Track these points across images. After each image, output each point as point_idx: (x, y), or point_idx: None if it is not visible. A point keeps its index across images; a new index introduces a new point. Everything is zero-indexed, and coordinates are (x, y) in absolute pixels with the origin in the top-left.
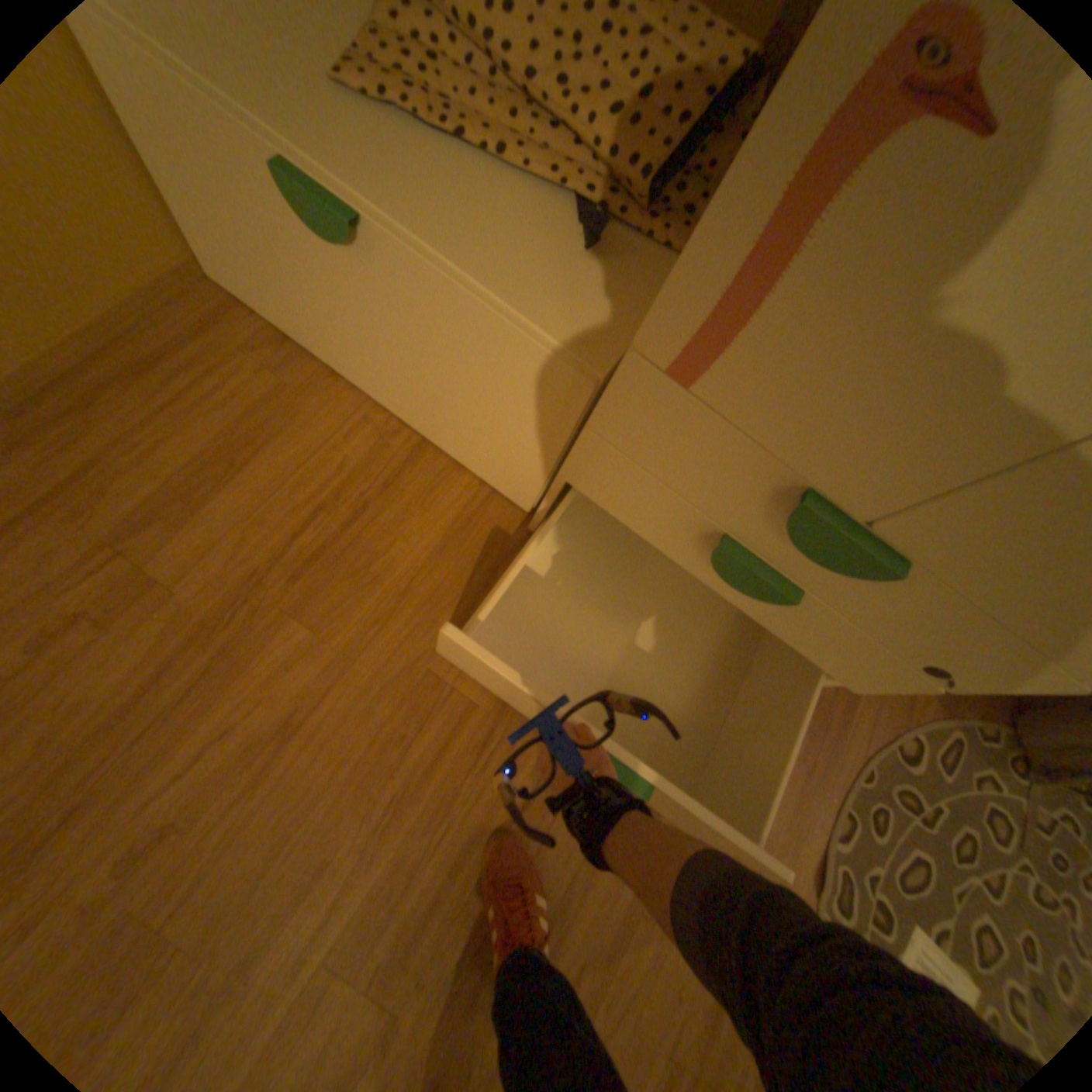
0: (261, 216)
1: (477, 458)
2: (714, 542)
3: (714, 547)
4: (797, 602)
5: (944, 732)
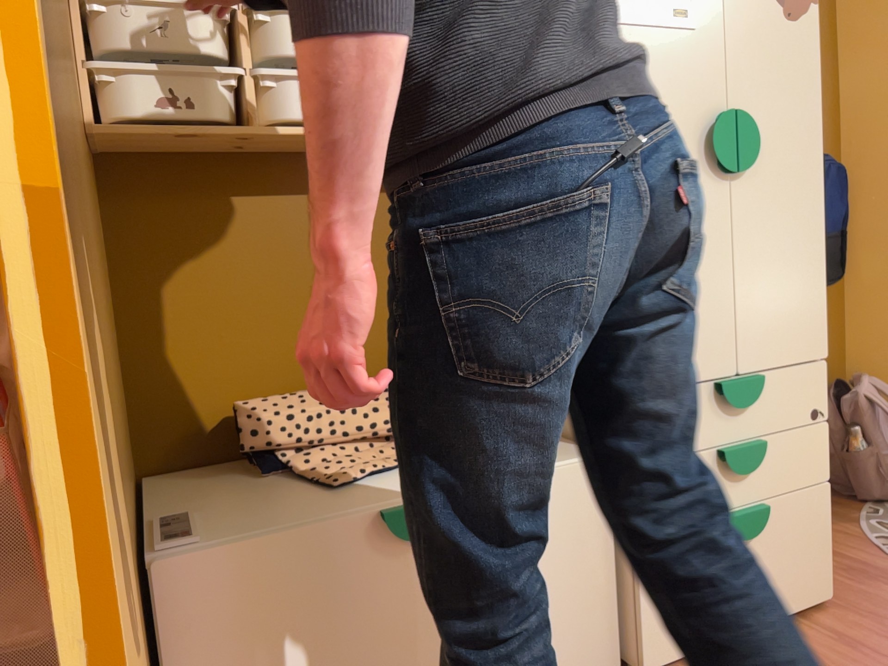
0: (335, 607)
1: (562, 659)
2: (721, 461)
3: (723, 468)
4: (766, 449)
5: (871, 522)
